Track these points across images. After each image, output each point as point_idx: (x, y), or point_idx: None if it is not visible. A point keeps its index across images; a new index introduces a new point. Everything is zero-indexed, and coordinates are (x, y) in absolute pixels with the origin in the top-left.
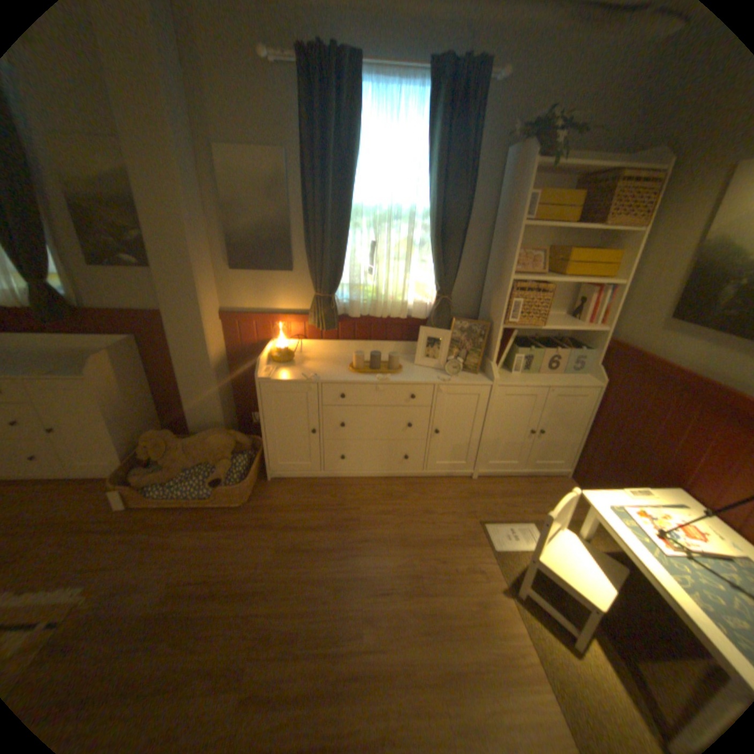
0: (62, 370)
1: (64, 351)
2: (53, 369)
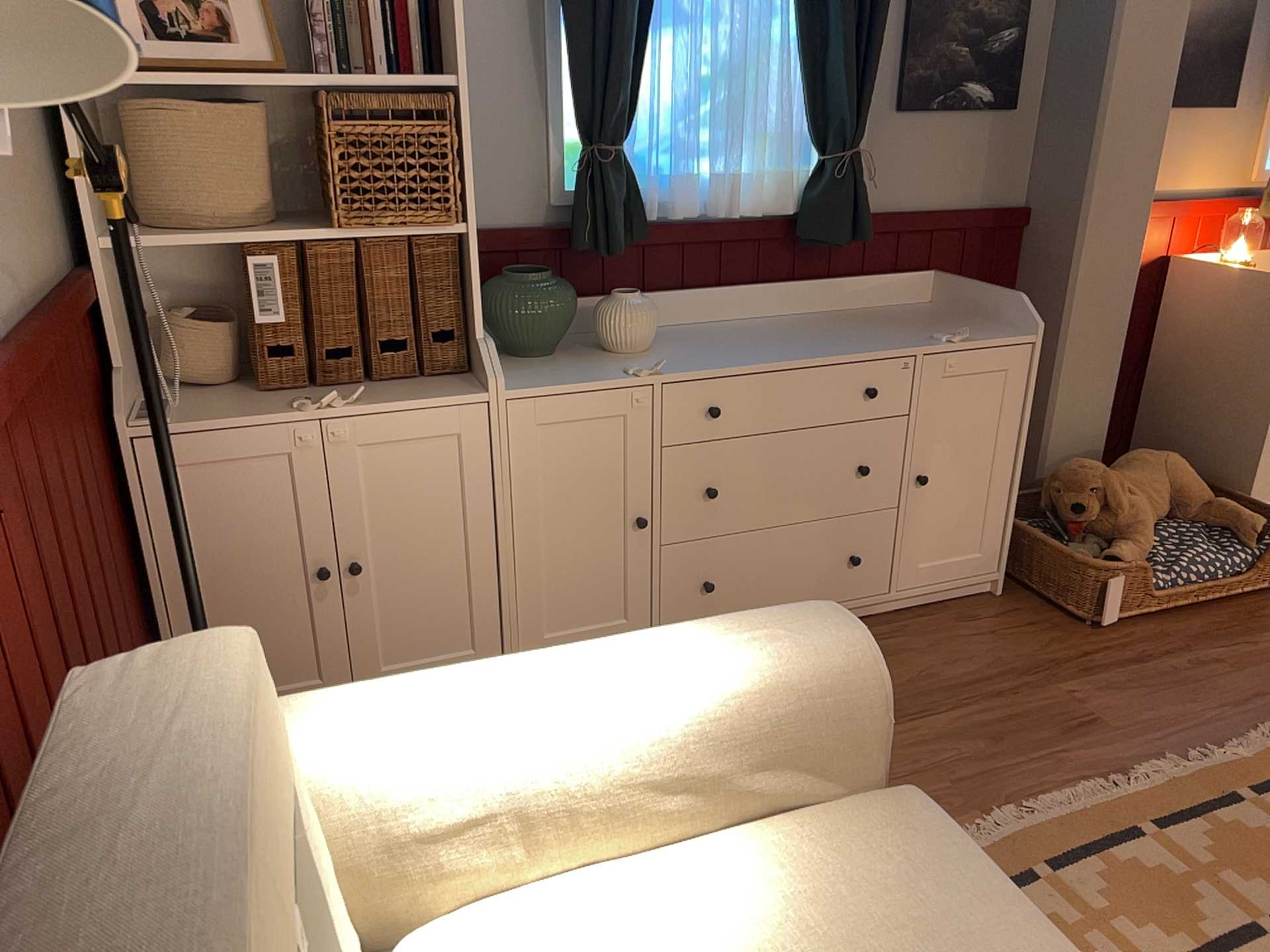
0: (952, 334)
1: (819, 318)
2: (932, 335)
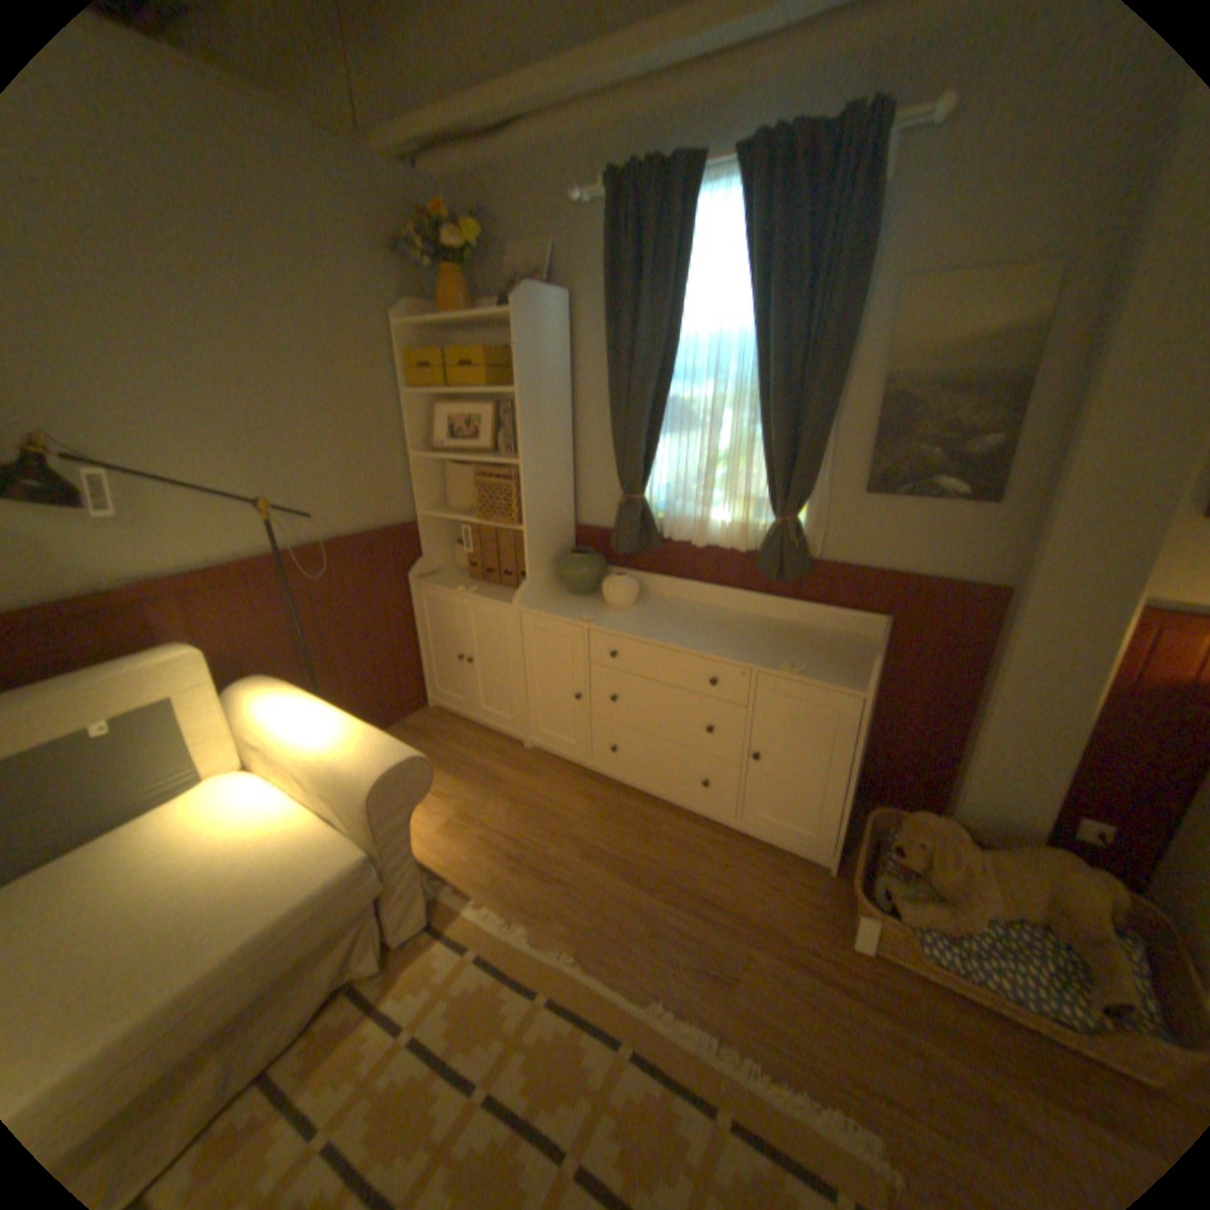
0: (810, 667)
1: (769, 624)
2: (793, 662)
